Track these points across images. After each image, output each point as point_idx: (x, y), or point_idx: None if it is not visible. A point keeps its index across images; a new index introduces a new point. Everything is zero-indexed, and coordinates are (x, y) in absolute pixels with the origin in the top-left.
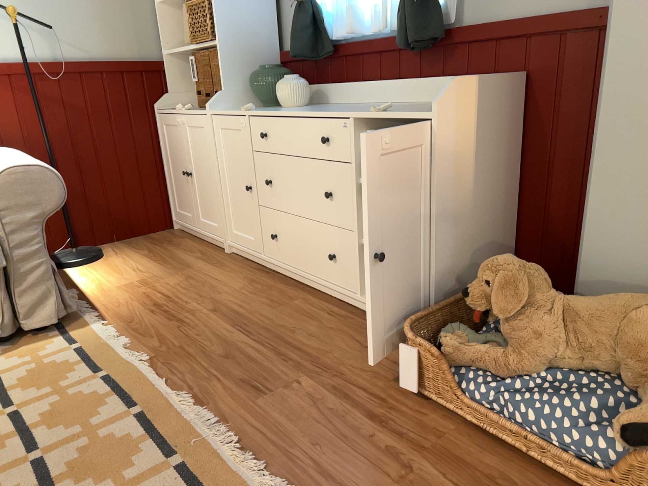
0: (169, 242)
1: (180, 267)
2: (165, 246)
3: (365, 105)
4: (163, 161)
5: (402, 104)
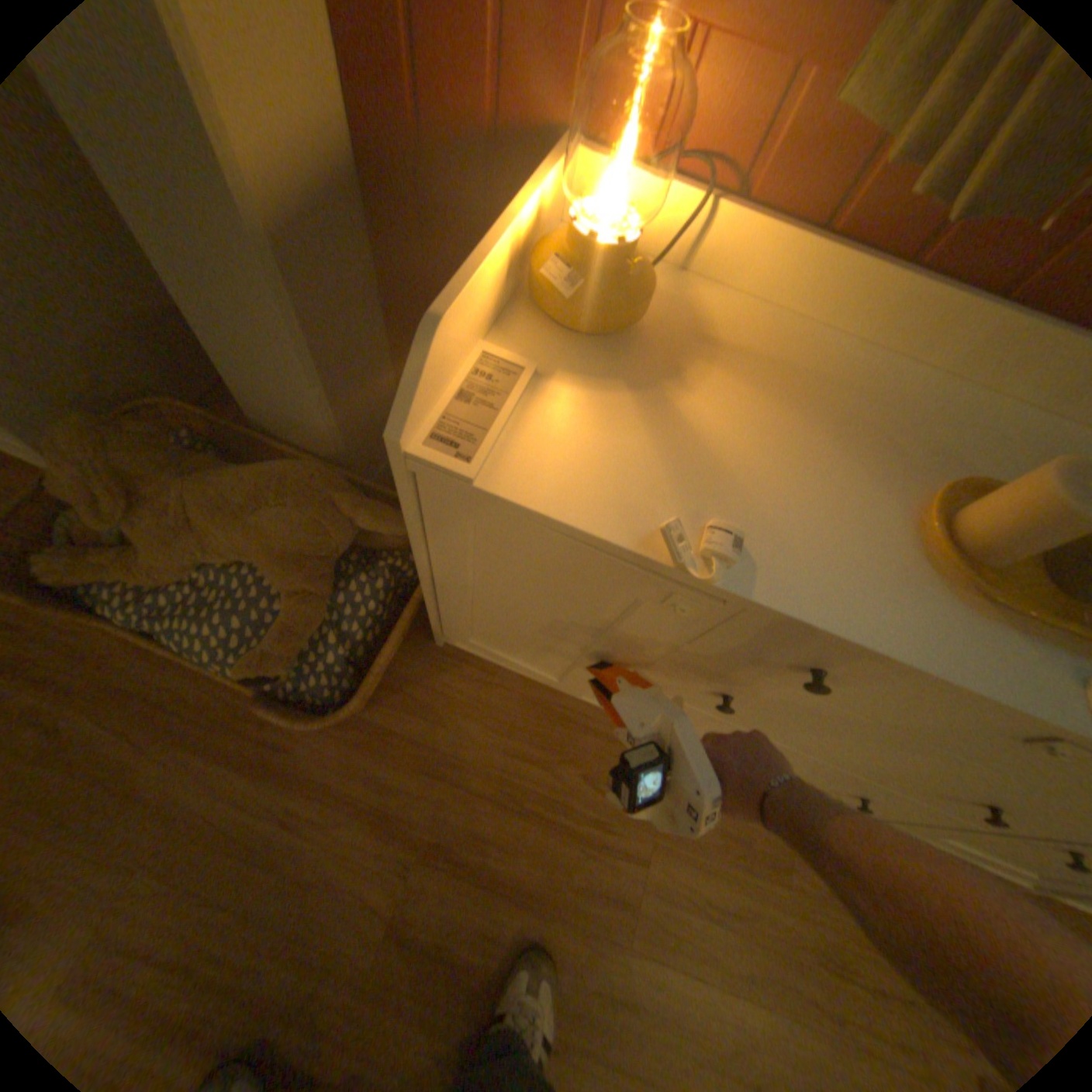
0: None
1: None
2: None
3: None
4: None
5: None
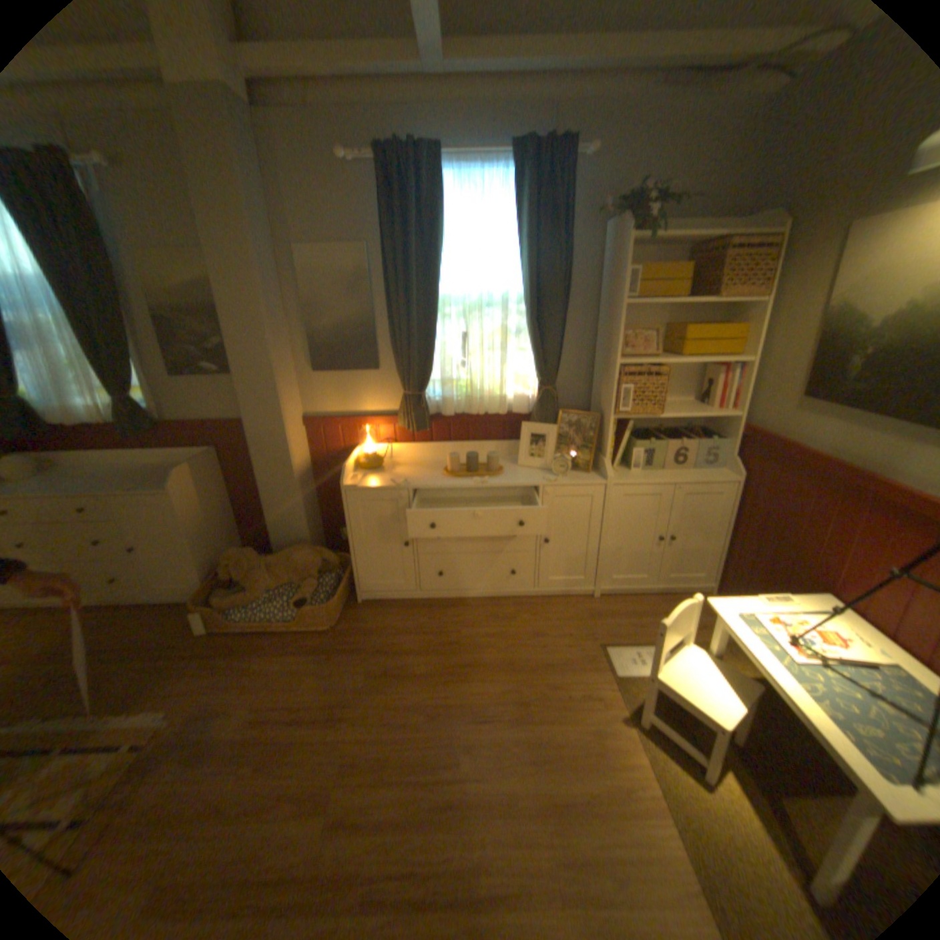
0: None
1: None
2: None
3: (100, 470)
4: None
5: (134, 468)
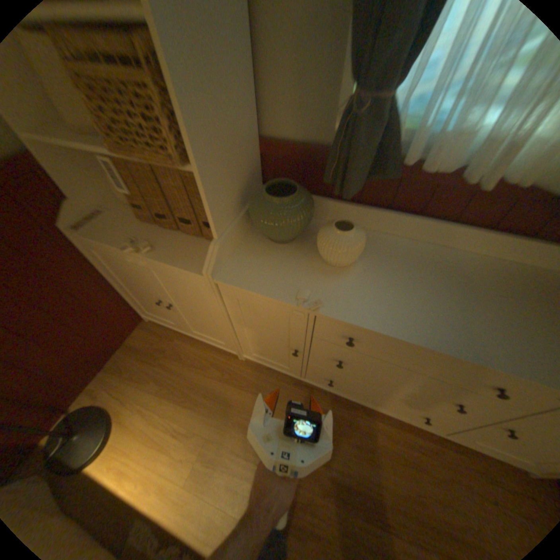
0: (164, 354)
1: (220, 408)
2: (166, 364)
3: (450, 257)
4: (105, 276)
5: (516, 270)
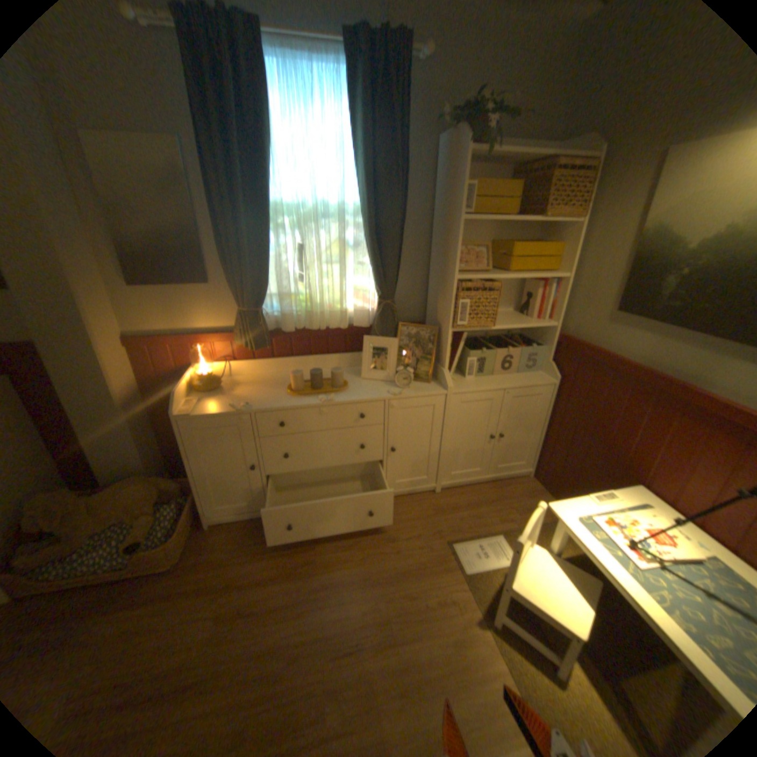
0: None
1: None
2: None
3: None
4: None
5: None
